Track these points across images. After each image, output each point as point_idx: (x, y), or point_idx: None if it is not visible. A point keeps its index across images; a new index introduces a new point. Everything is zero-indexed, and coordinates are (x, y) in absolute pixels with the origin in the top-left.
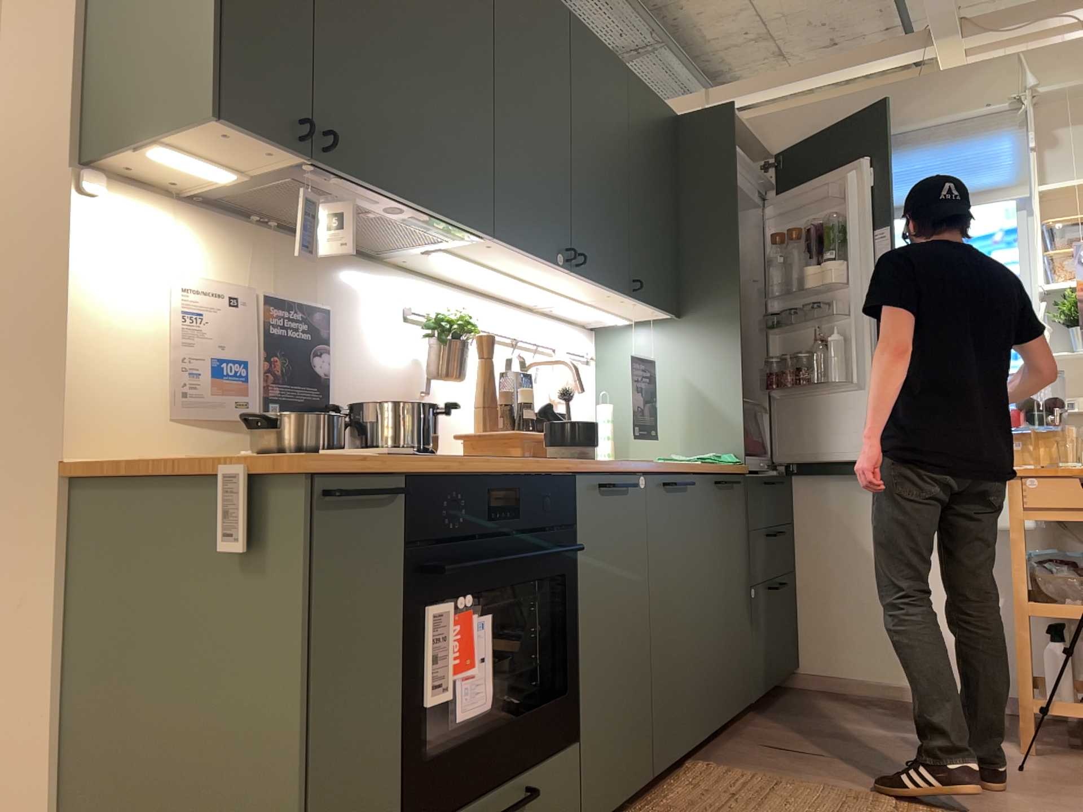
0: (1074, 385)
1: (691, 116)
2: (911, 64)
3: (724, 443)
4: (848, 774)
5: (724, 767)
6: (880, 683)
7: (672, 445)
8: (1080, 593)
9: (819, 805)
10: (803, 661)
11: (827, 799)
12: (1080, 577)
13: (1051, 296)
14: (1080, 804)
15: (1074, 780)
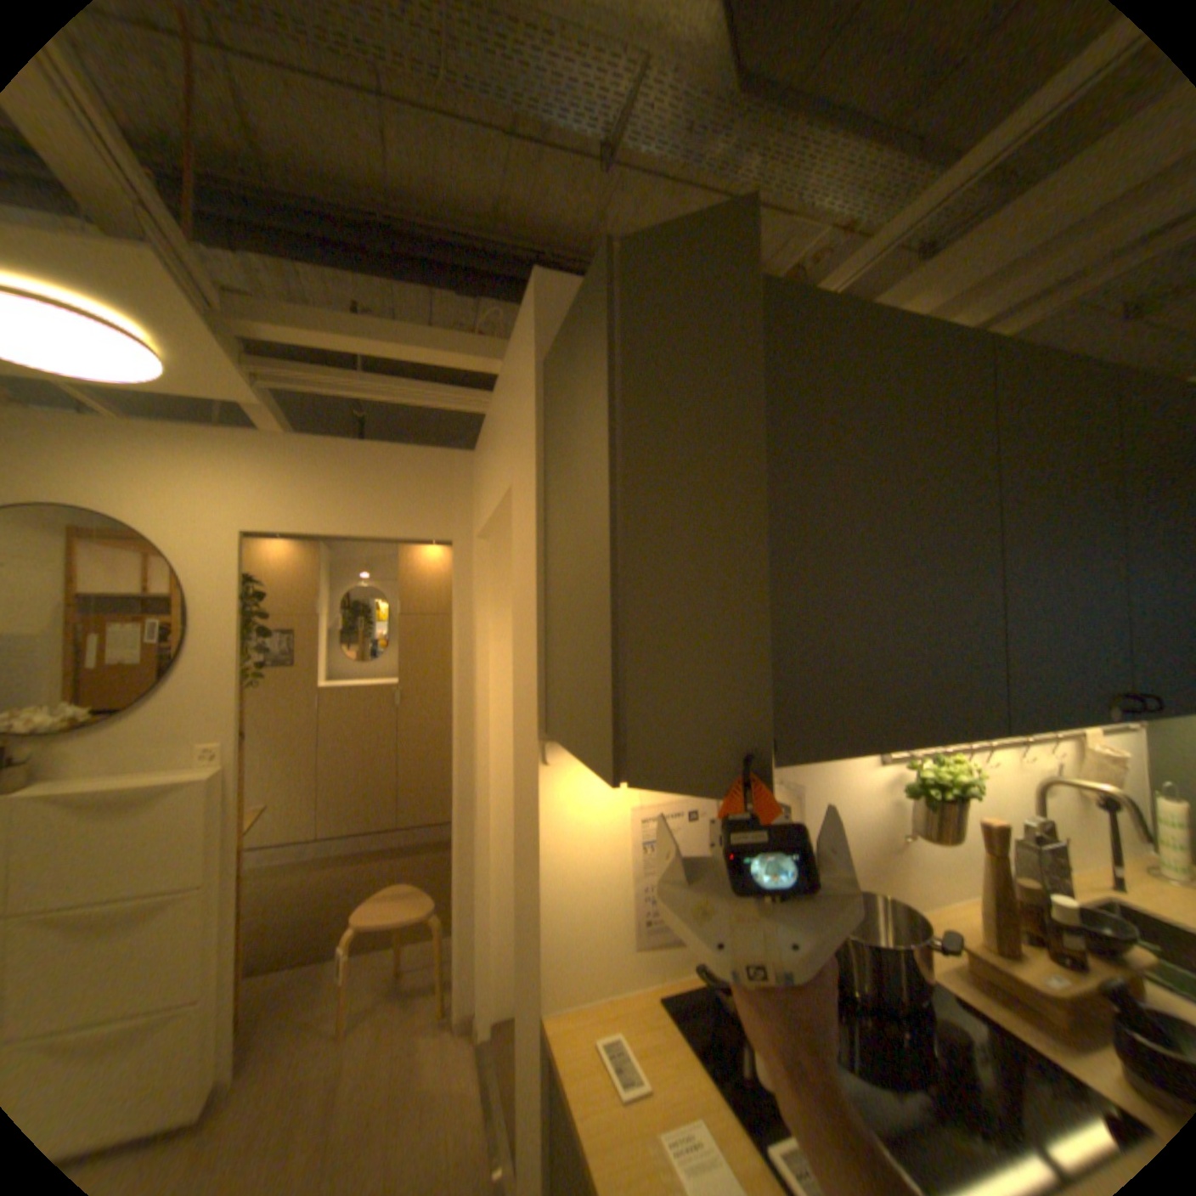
0: None
1: None
2: None
3: None
4: None
5: None
6: None
7: None
8: None
9: None
10: None
11: None
12: None
13: None
14: None
15: None
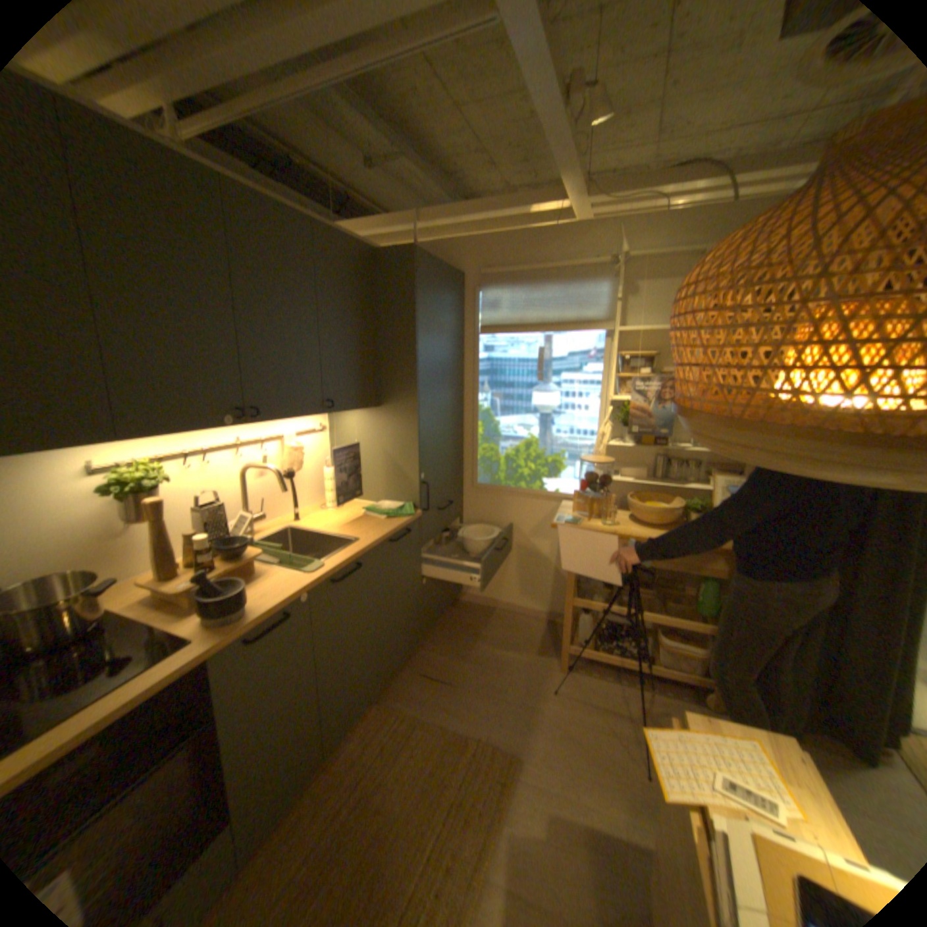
0: (622, 456)
1: (384, 250)
2: (556, 209)
3: (407, 495)
4: (458, 709)
5: (389, 707)
6: (502, 603)
7: (376, 491)
8: (602, 595)
9: (429, 758)
10: (464, 588)
11: (436, 749)
12: (604, 583)
13: (619, 399)
14: (577, 735)
15: (580, 703)
